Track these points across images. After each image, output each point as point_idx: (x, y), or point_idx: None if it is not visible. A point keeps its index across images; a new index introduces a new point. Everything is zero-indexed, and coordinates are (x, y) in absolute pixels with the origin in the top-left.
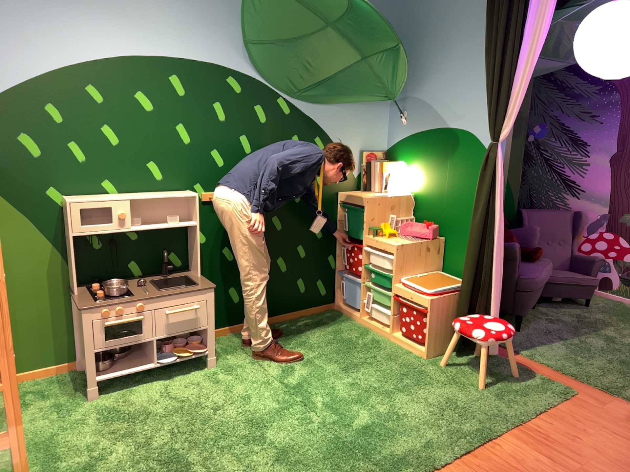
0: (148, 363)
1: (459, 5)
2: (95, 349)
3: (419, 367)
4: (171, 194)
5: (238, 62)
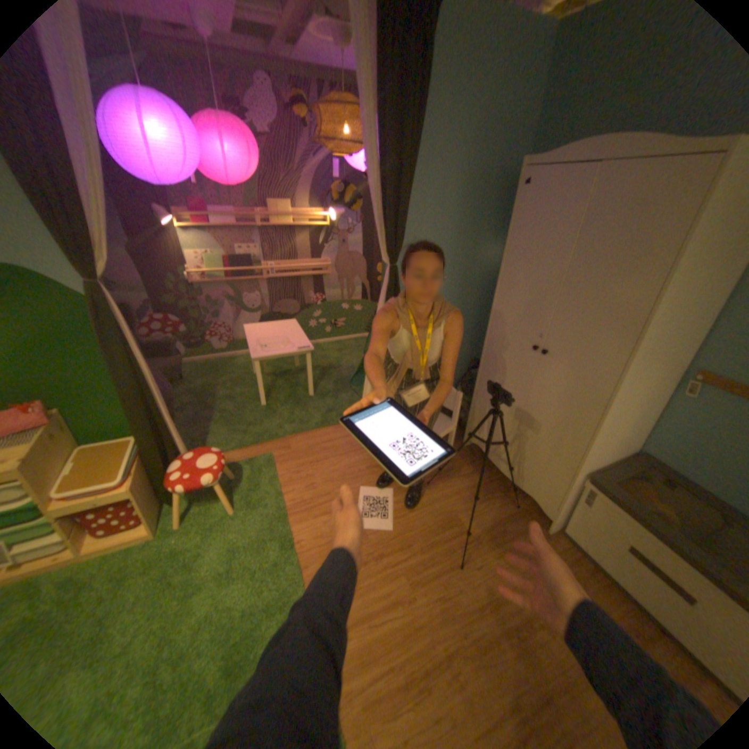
0: None
1: None
2: None
3: (160, 553)
4: None
5: None
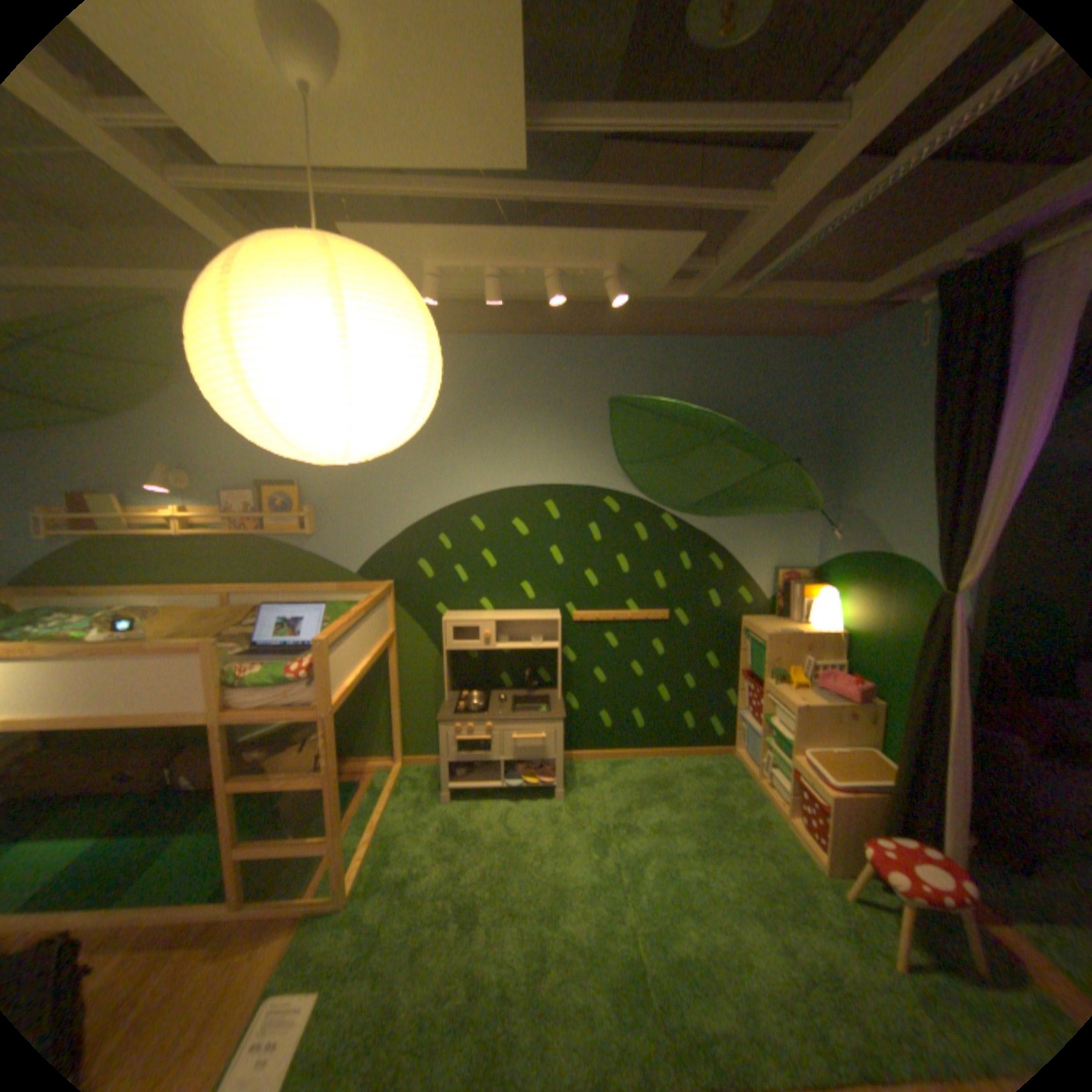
0: (497, 781)
1: (909, 393)
2: (448, 760)
3: (810, 890)
4: (535, 616)
5: (616, 482)
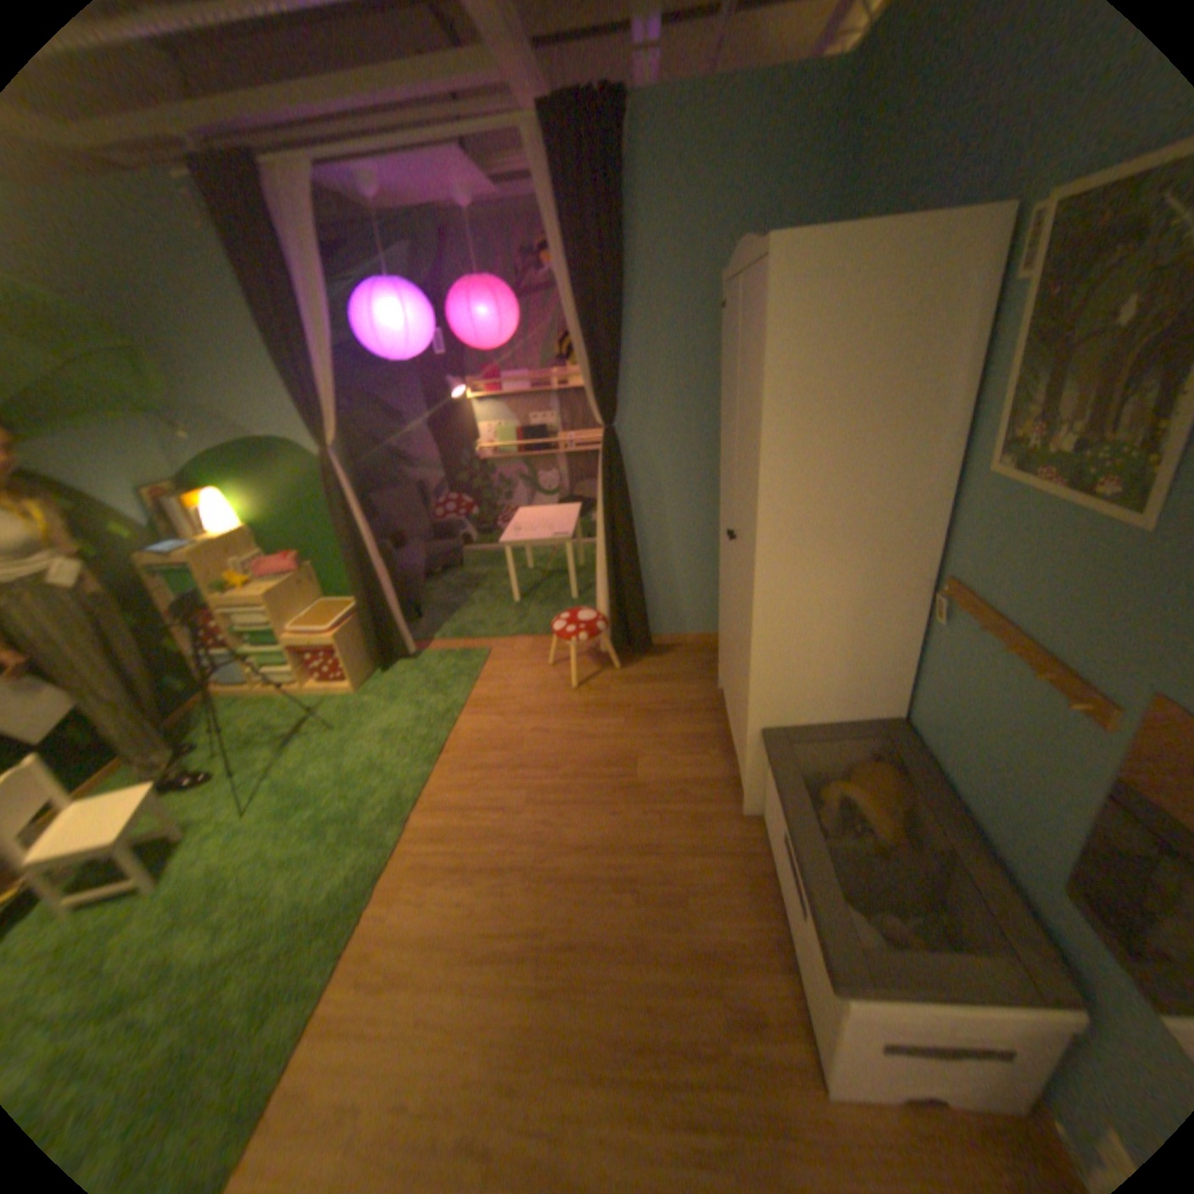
0: None
1: (196, 277)
2: None
3: (353, 705)
4: None
5: None
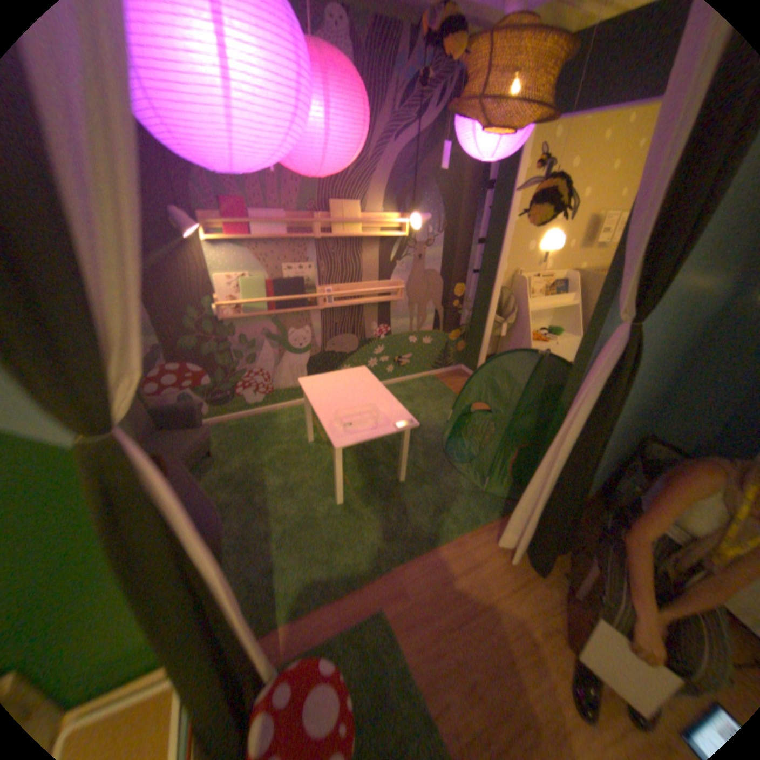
0: None
1: None
2: None
3: None
4: None
5: None
